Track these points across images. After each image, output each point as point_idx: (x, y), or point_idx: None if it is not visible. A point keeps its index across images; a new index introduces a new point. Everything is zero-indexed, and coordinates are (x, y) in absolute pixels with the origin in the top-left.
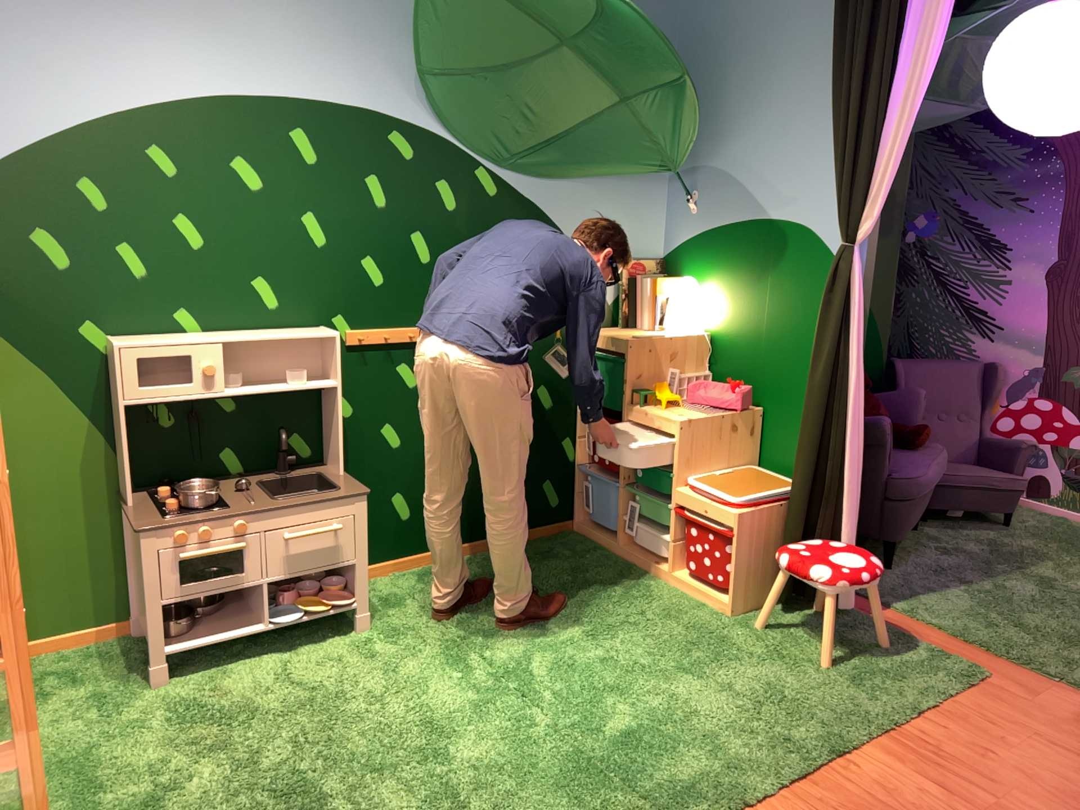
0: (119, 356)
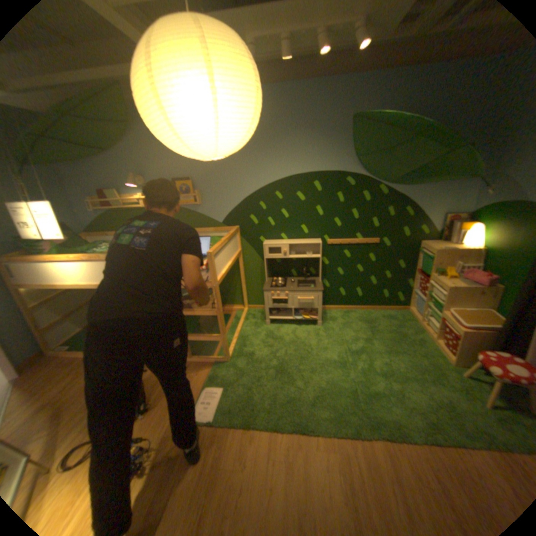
0: (264, 247)
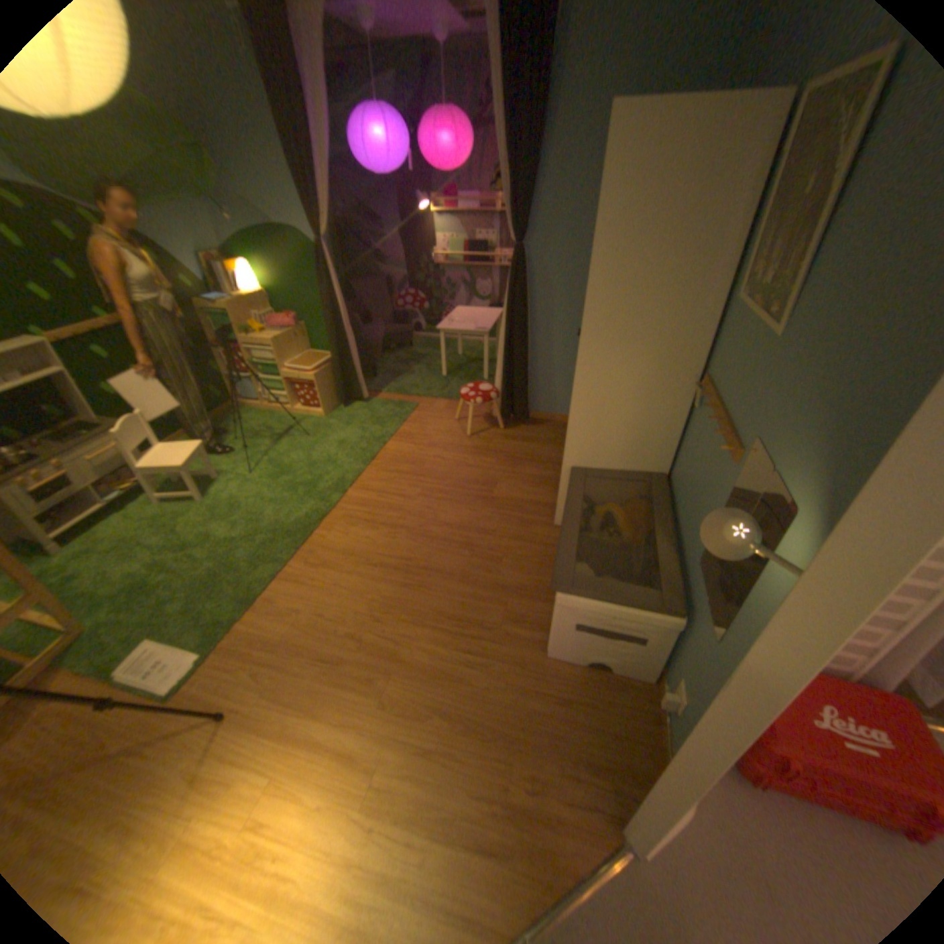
0: None
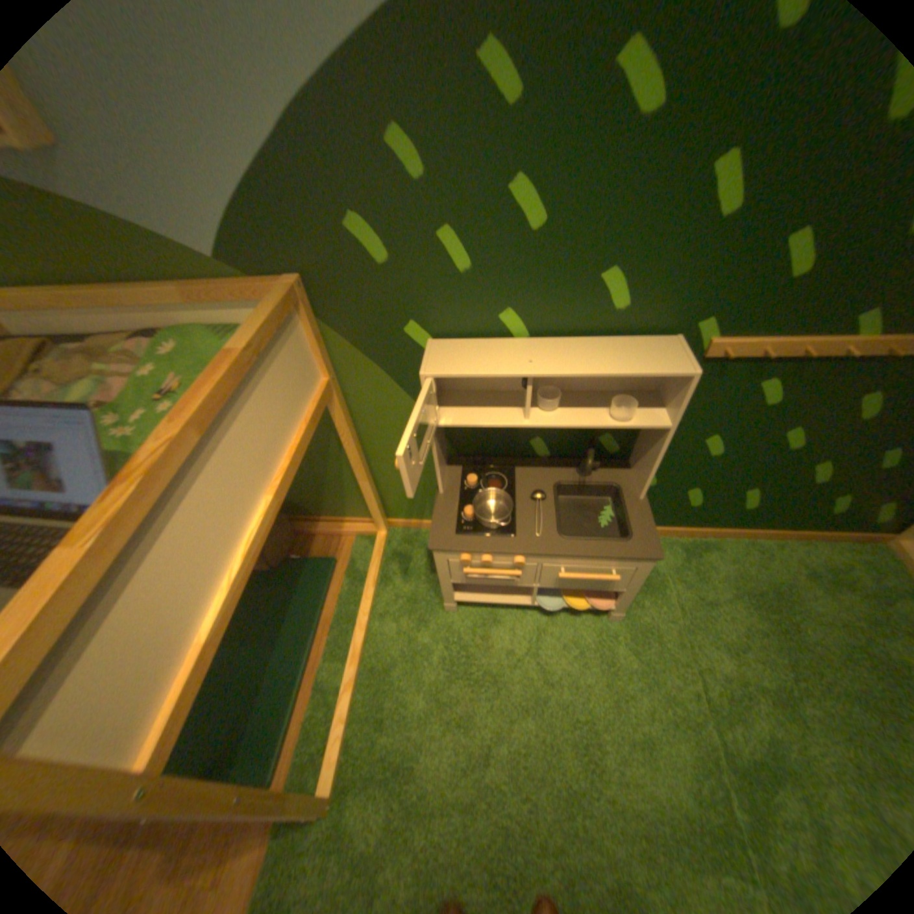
0: (427, 382)
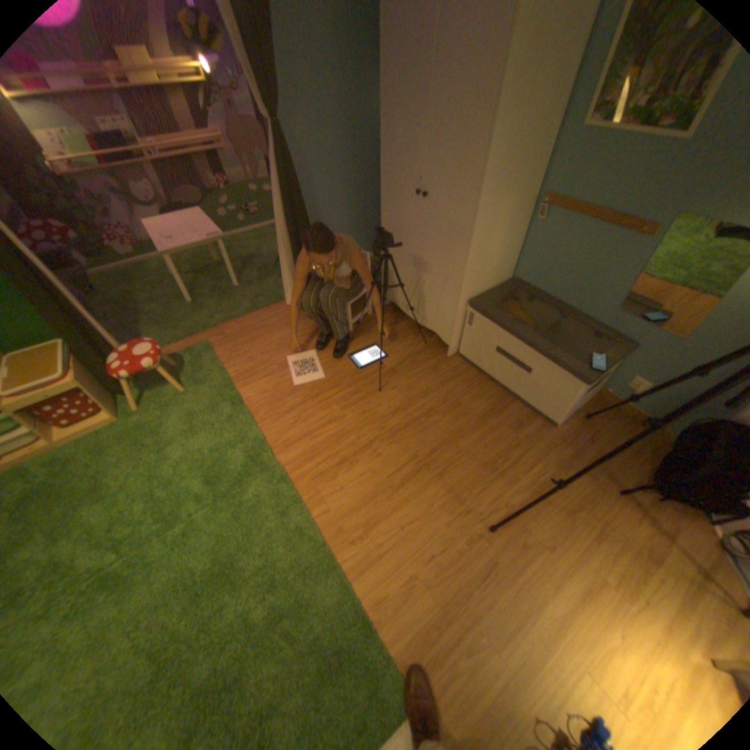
0: None
